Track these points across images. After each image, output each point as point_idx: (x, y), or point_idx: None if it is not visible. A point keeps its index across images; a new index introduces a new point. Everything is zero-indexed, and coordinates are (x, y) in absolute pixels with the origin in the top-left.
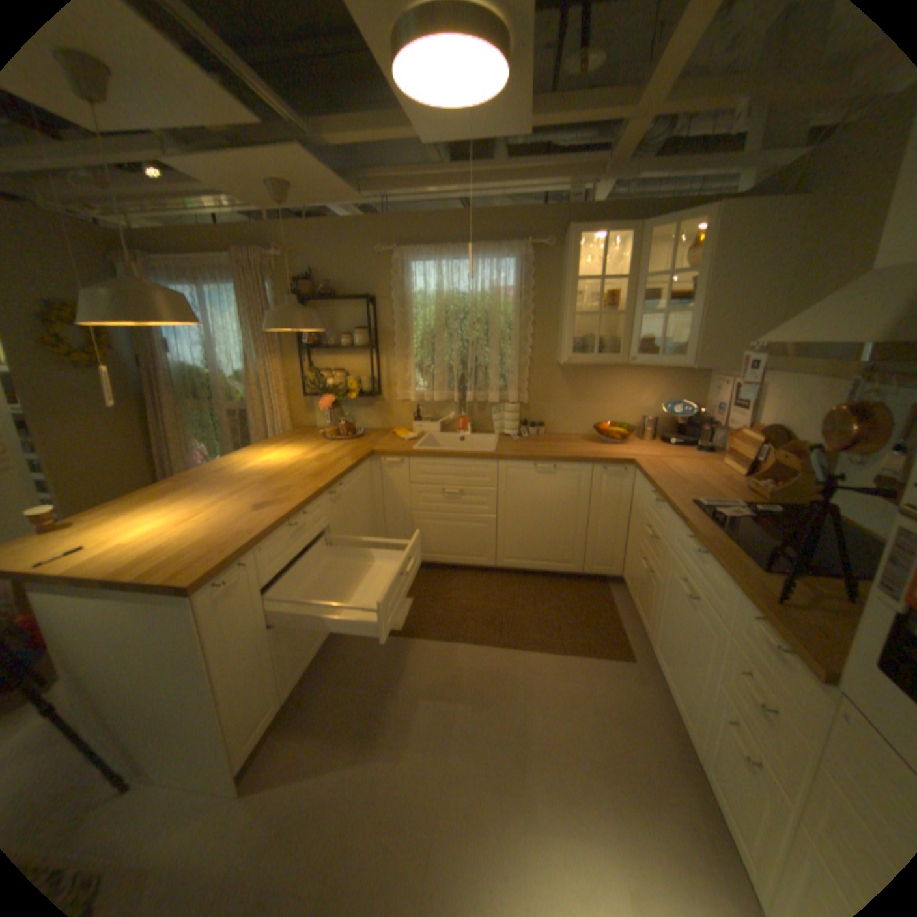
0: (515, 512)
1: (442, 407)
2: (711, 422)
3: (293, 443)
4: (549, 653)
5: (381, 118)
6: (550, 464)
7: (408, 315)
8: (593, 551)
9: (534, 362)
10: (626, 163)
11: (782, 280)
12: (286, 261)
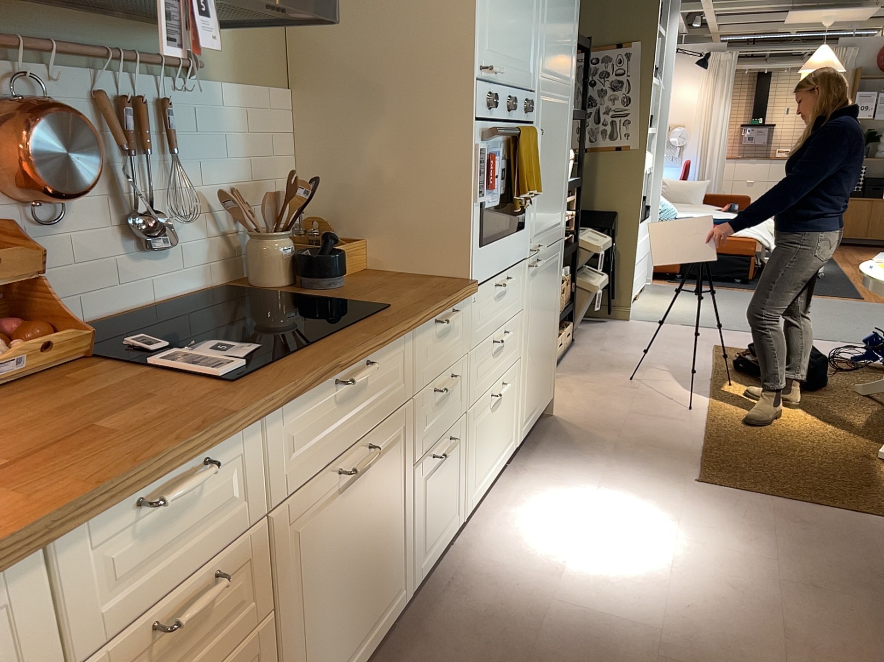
0: None
1: None
2: None
3: None
4: None
5: None
6: None
7: None
8: None
9: None
10: None
11: None
12: None
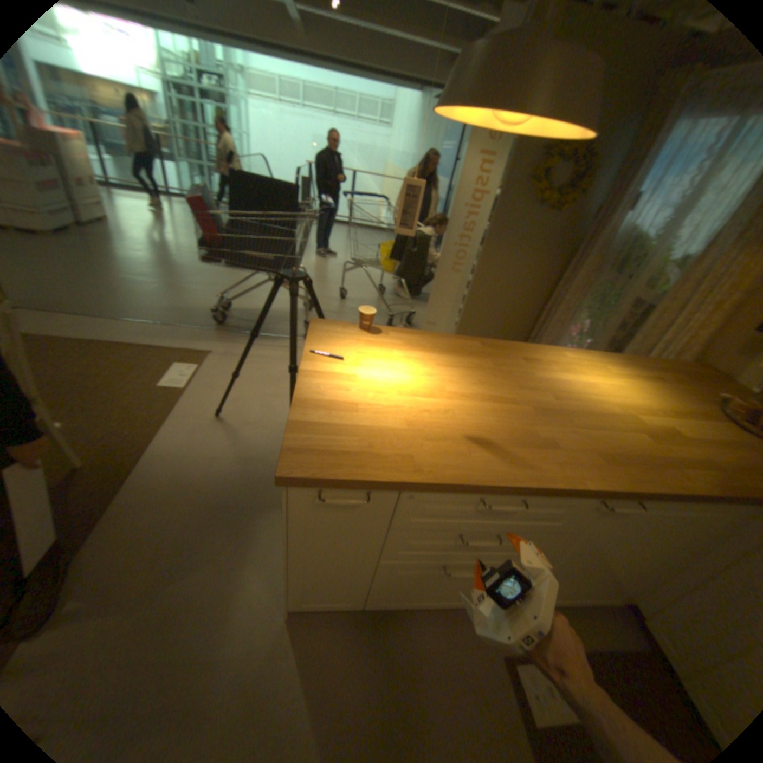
0: None
1: None
2: None
3: (664, 383)
4: None
5: None
6: None
7: None
8: None
9: None
10: None
11: None
12: None
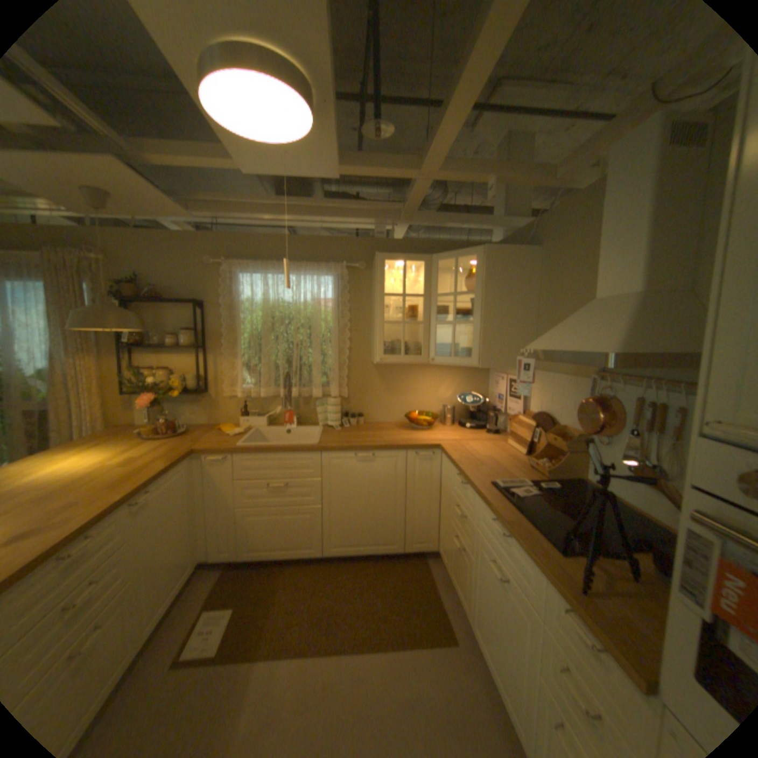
0: (340, 500)
1: (270, 401)
2: (494, 409)
3: (100, 445)
4: (377, 651)
5: (205, 148)
6: (370, 452)
7: (237, 318)
8: (412, 530)
9: (353, 361)
10: (416, 212)
11: (531, 303)
12: (110, 264)
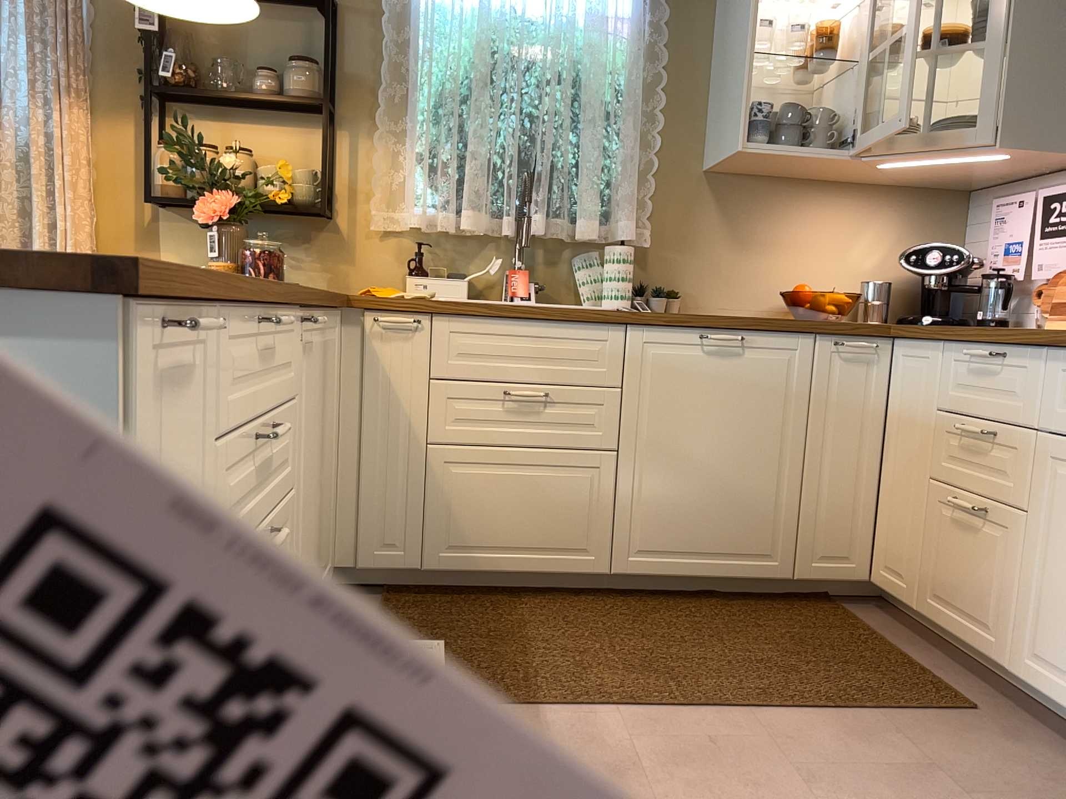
0: (662, 443)
1: (472, 251)
2: (1000, 274)
3: None
4: (802, 709)
5: None
6: (736, 333)
7: (414, 49)
8: (816, 526)
9: (663, 168)
10: None
11: None
12: None
